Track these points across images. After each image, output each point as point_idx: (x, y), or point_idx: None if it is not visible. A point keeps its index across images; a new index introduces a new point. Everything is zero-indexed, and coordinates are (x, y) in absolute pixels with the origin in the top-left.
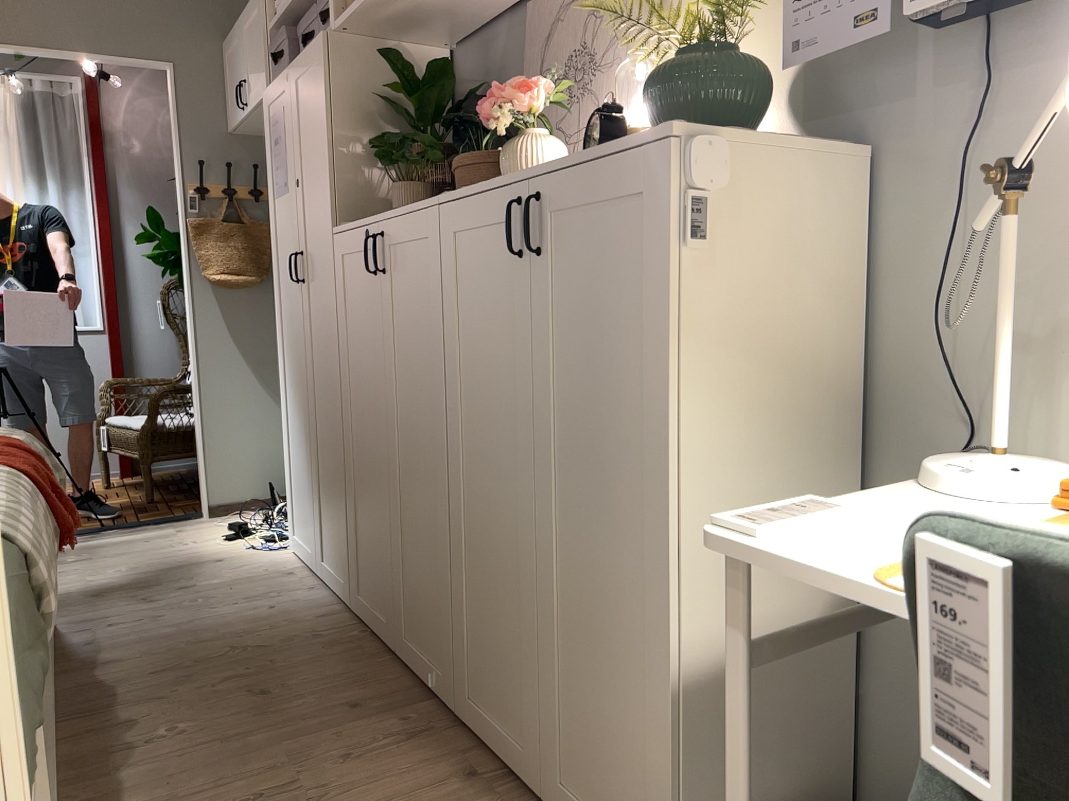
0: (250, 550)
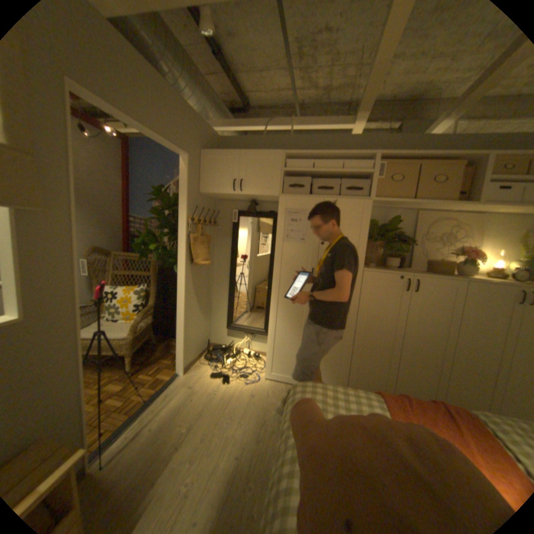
0: (250, 385)
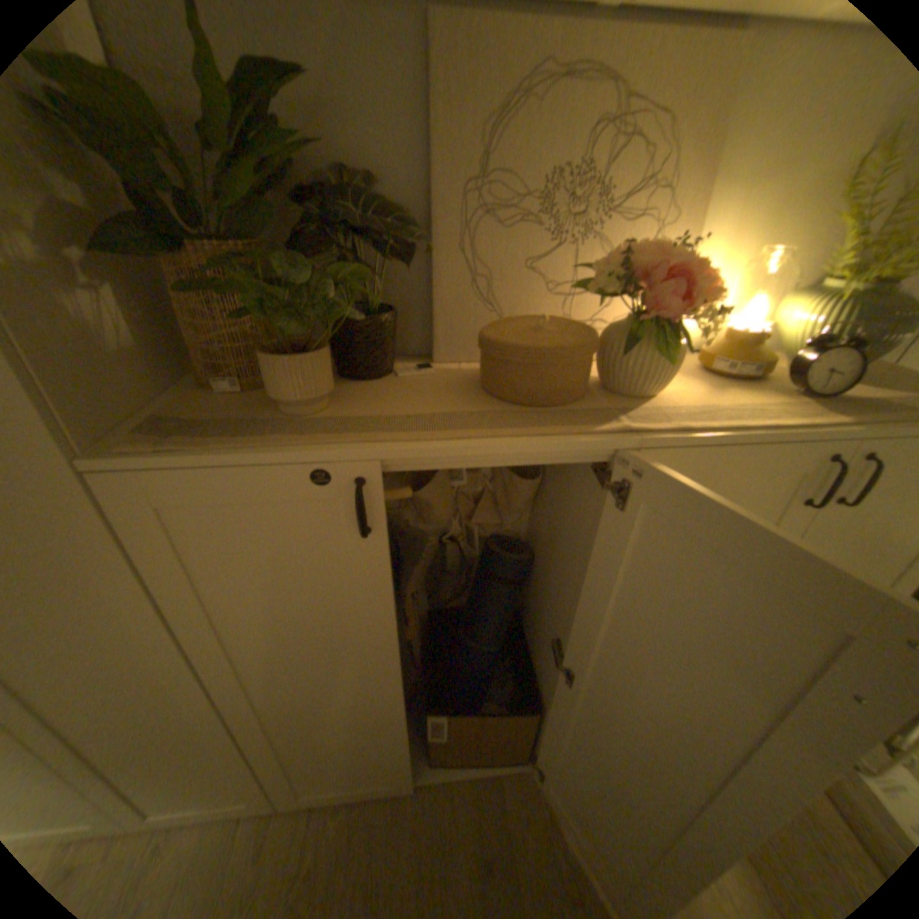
0: None
